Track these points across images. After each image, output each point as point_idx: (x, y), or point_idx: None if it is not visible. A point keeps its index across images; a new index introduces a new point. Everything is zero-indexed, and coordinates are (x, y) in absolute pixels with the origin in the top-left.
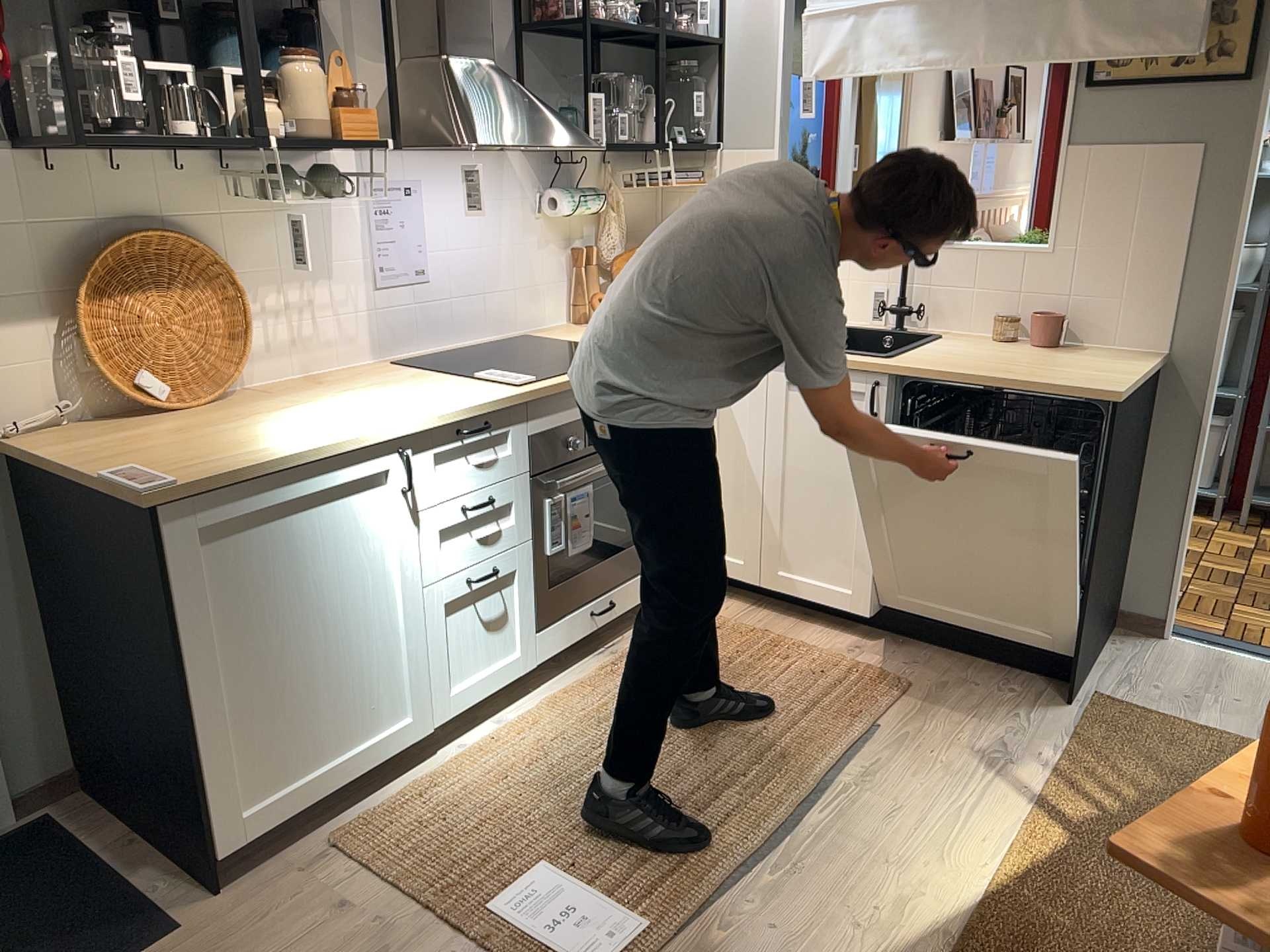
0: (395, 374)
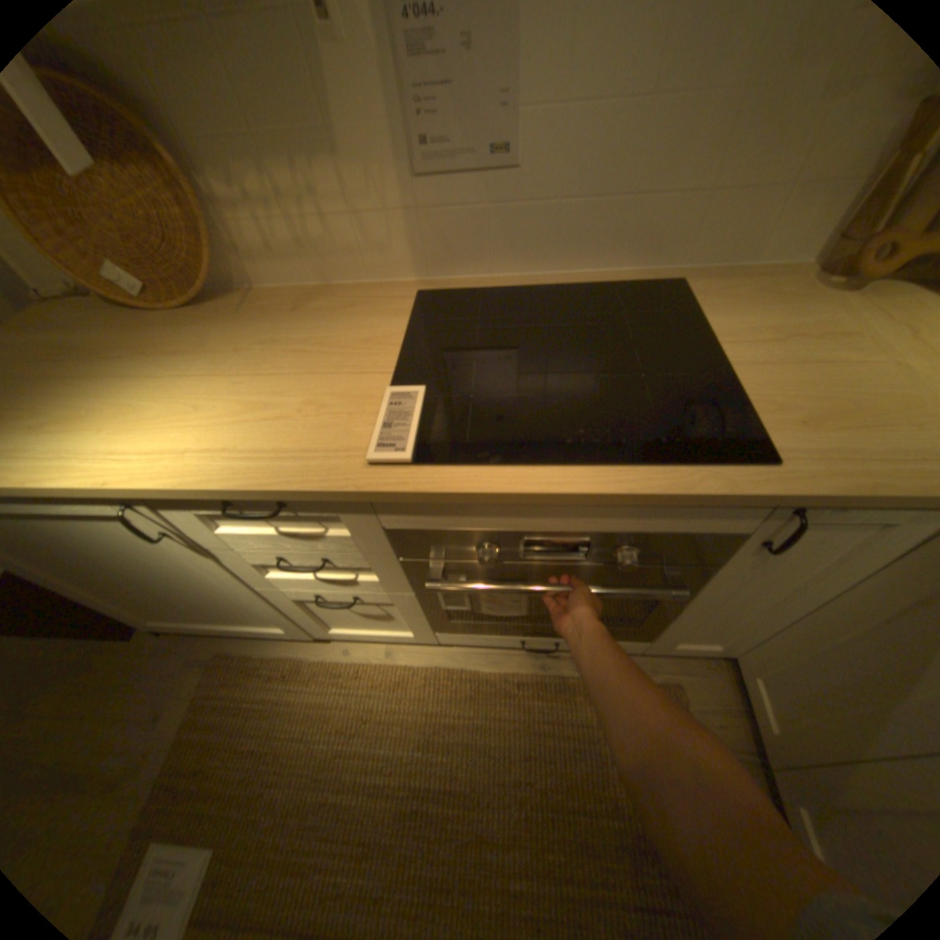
0: (377, 320)
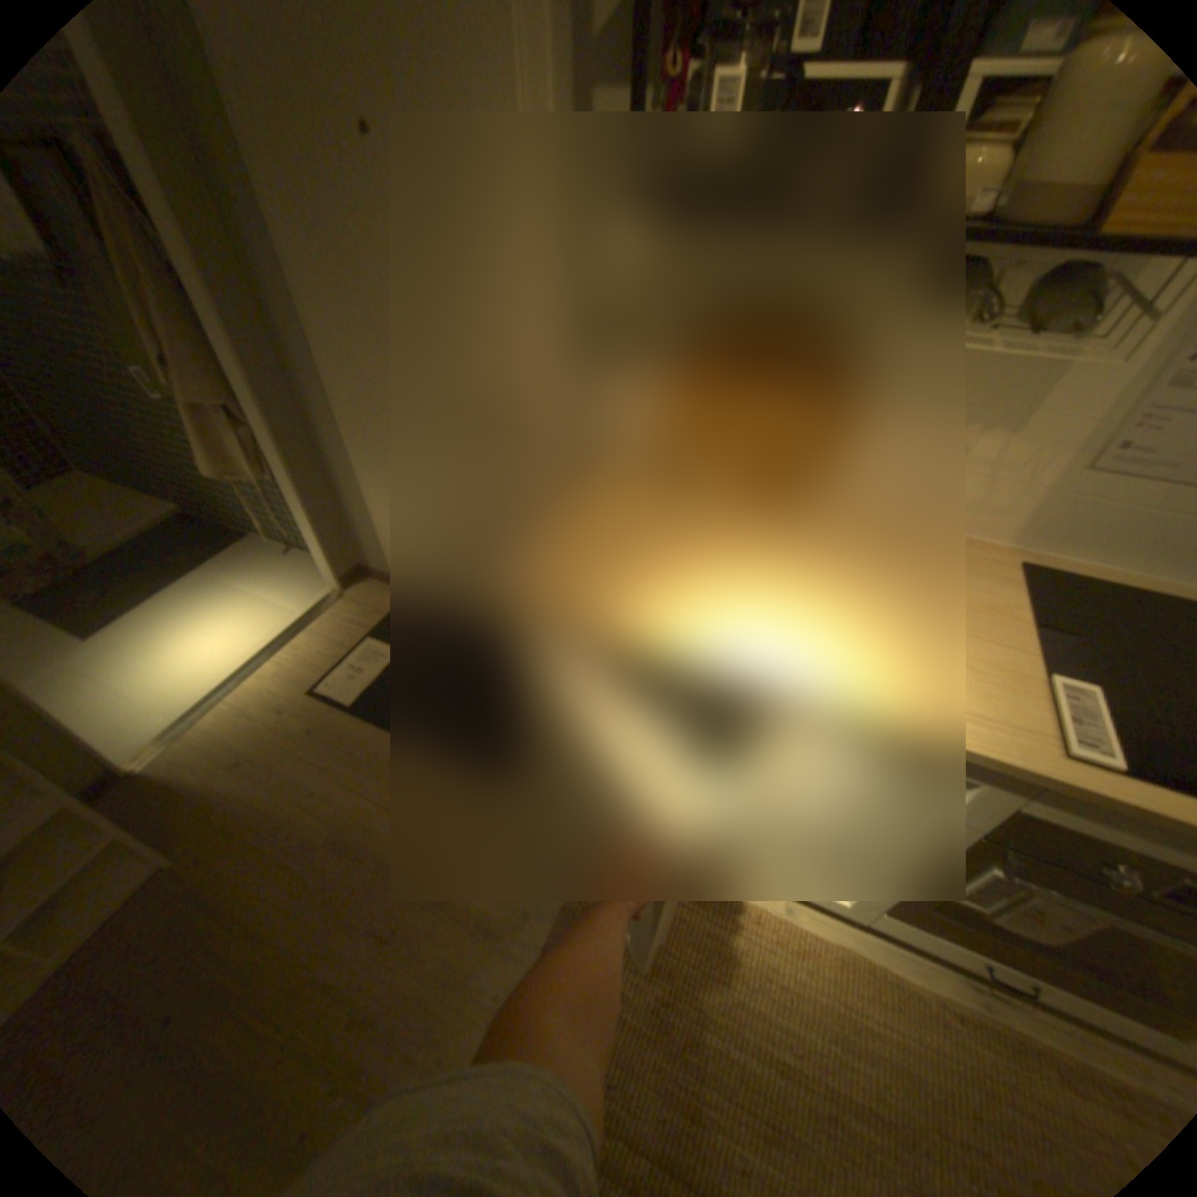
0: (988, 584)
